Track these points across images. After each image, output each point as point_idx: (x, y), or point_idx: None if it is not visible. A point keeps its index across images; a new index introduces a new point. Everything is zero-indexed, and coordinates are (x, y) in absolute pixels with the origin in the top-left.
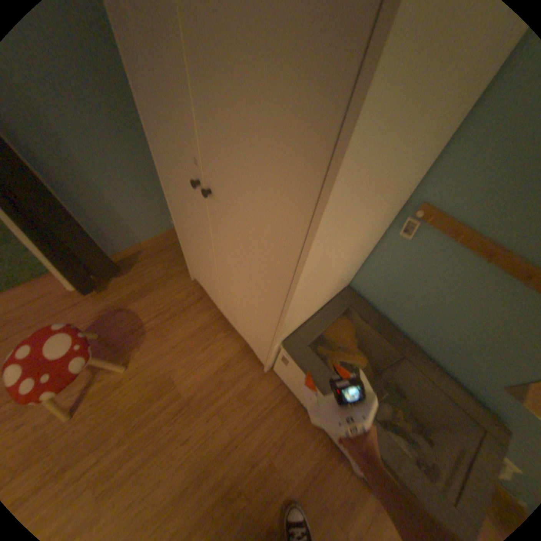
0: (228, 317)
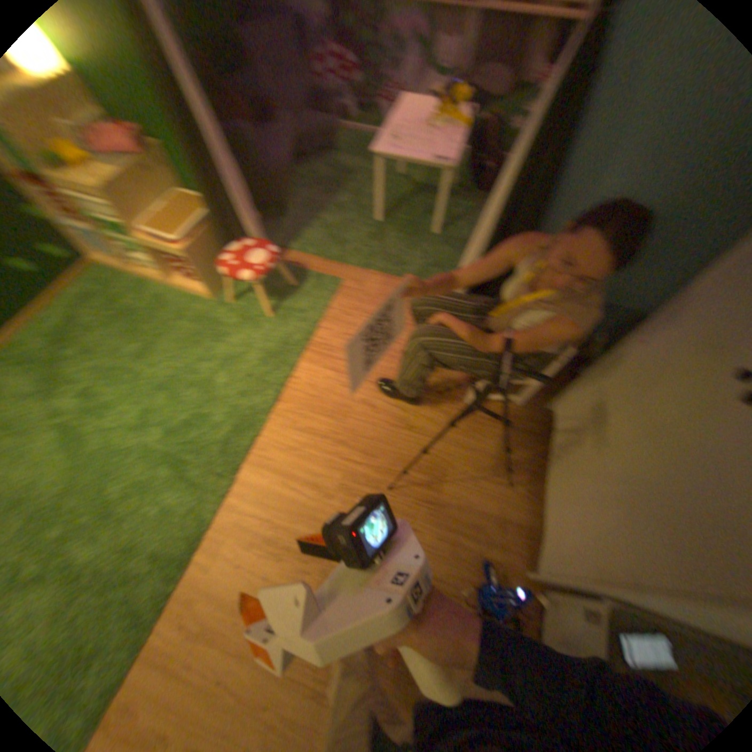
0: (548, 487)
